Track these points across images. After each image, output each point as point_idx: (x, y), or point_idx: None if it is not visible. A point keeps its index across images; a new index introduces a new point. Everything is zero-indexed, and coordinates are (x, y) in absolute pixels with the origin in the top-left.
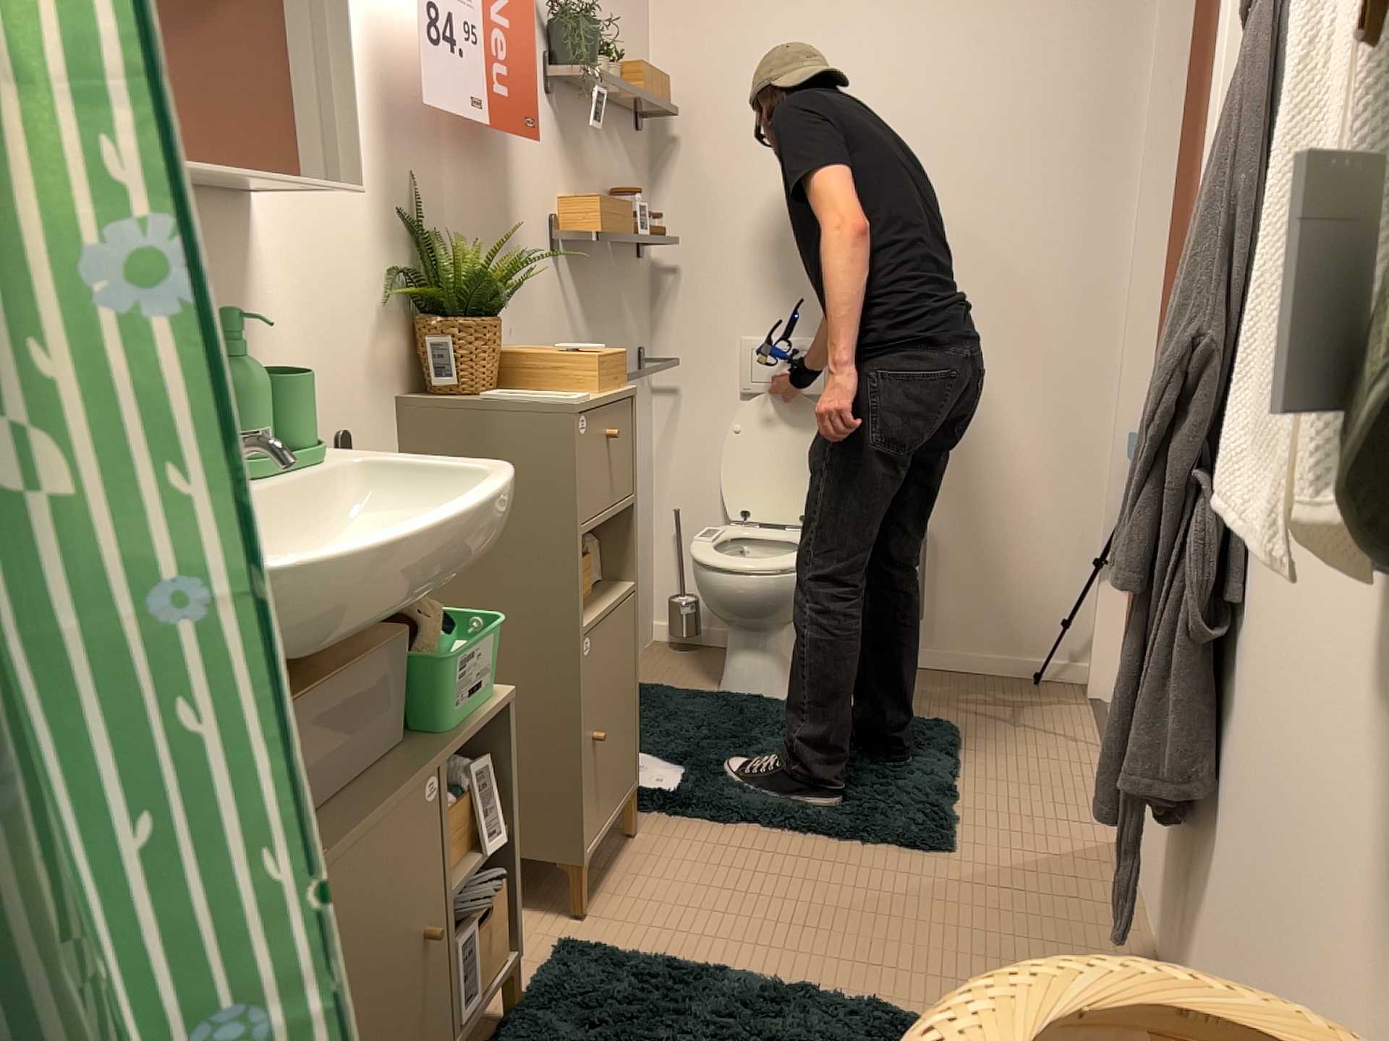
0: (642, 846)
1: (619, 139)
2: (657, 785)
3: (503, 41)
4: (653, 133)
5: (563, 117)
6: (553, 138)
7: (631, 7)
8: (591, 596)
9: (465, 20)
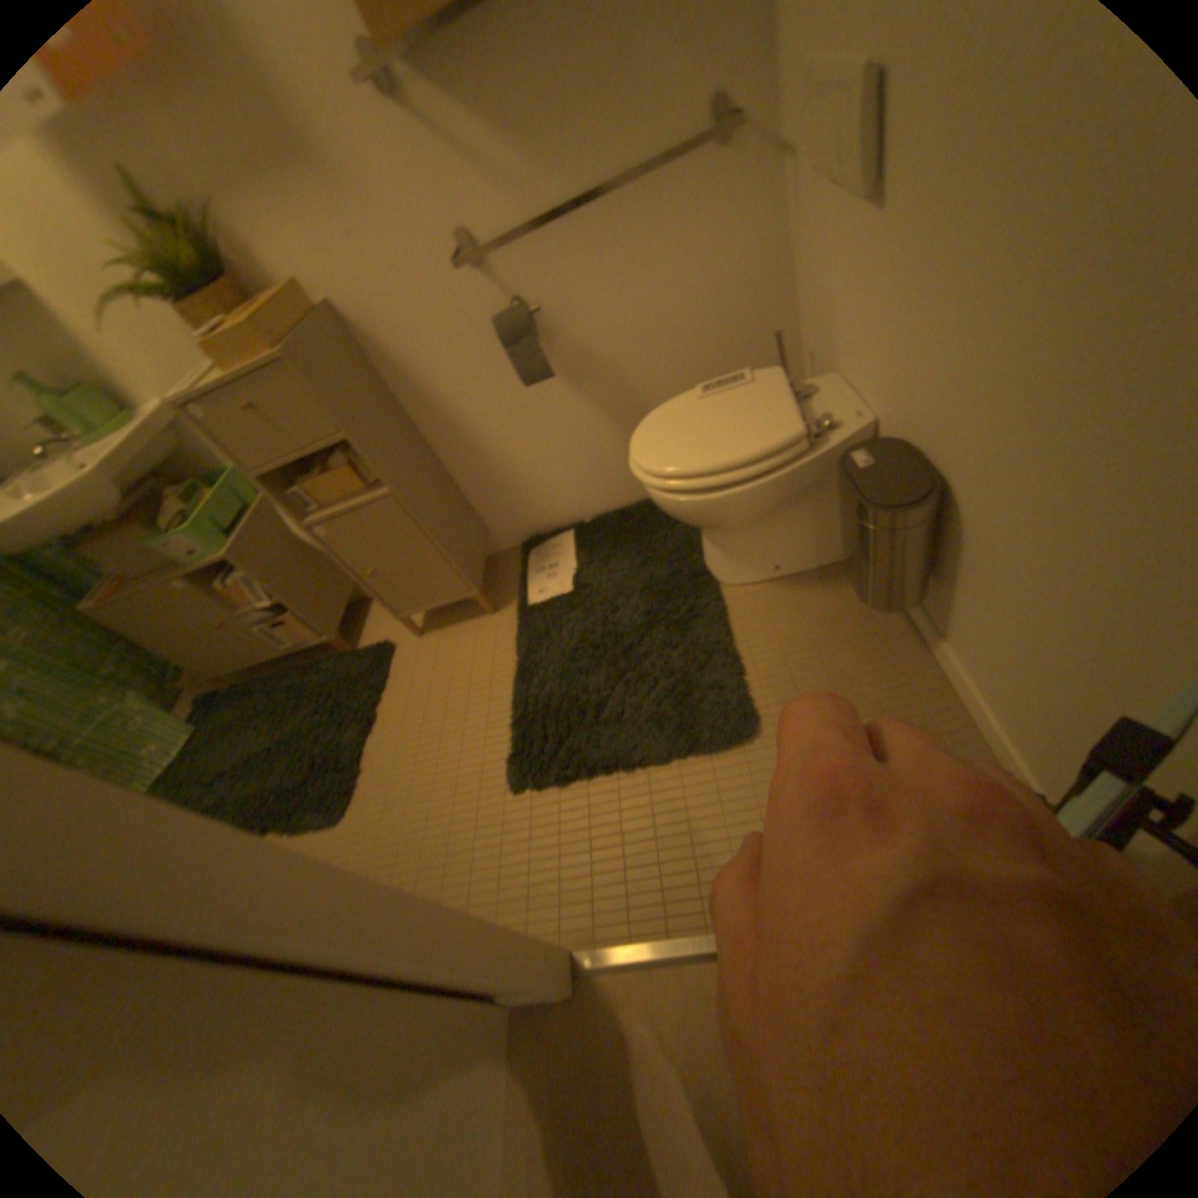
0: (484, 622)
1: None
2: (534, 592)
3: None
4: None
5: None
6: None
7: None
8: (355, 493)
9: None
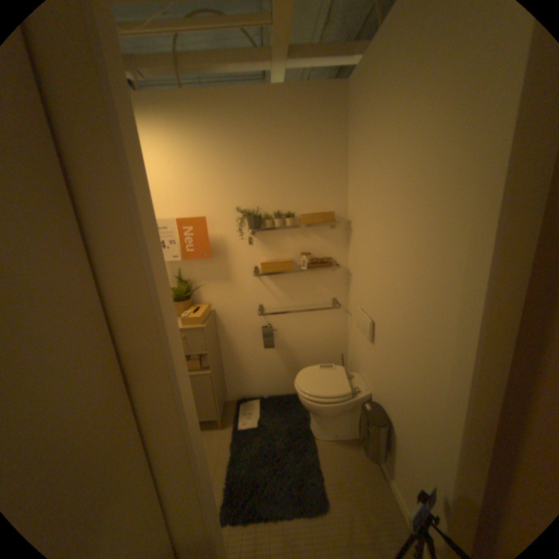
0: (216, 434)
1: (313, 234)
2: (241, 425)
3: (189, 238)
4: (347, 225)
5: (263, 238)
6: (256, 245)
7: (327, 185)
8: (196, 370)
9: (168, 240)
